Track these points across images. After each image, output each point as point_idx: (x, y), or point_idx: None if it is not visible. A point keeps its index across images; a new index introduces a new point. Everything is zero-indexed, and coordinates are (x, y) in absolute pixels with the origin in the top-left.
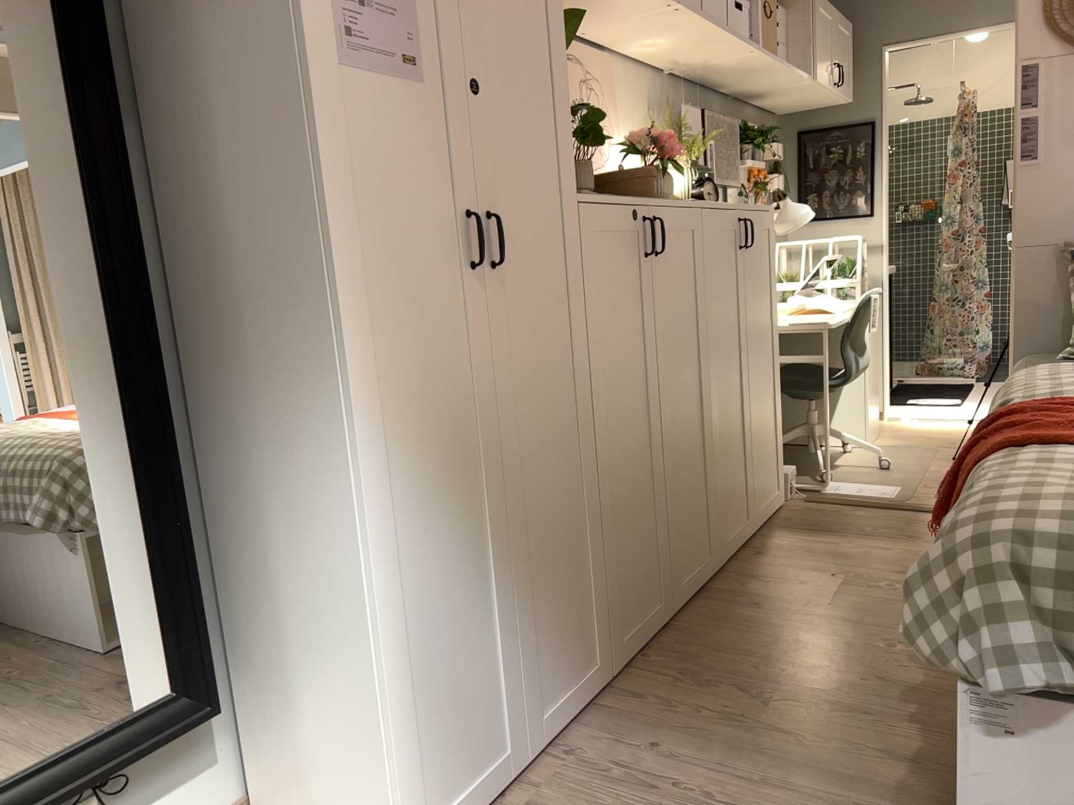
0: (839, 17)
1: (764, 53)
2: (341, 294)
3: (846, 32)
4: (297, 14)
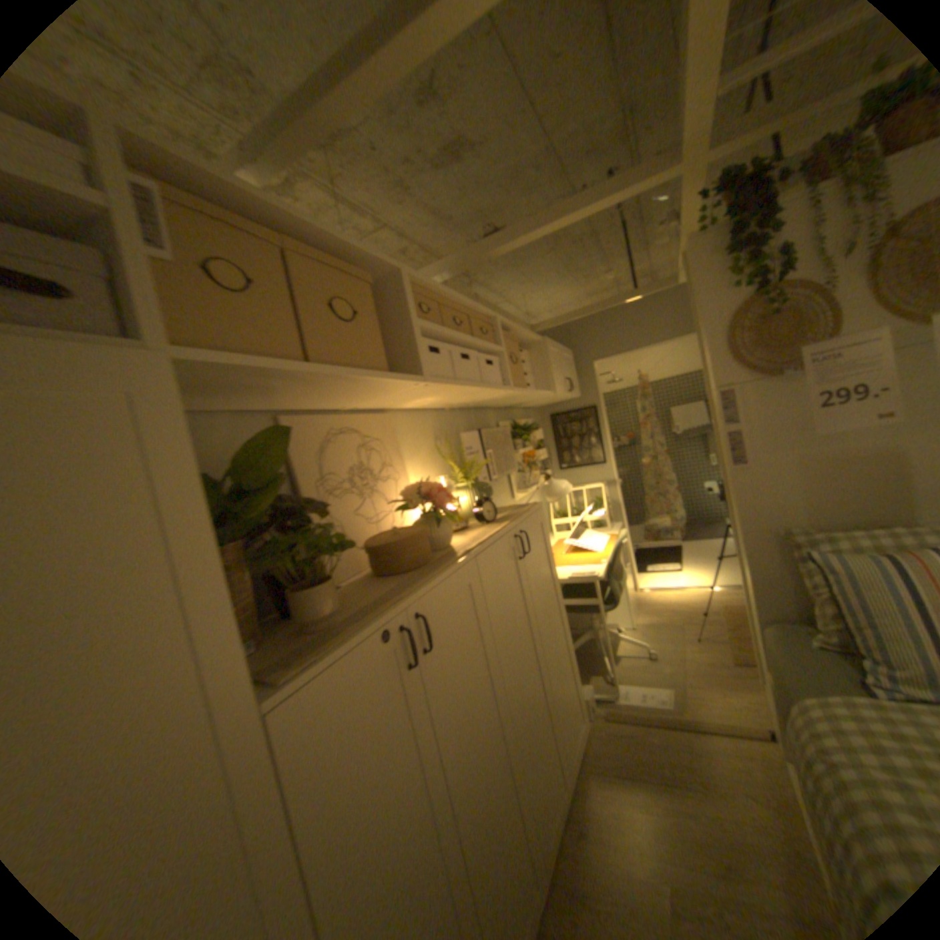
0: (564, 347)
1: (516, 389)
2: None
3: (570, 354)
4: None
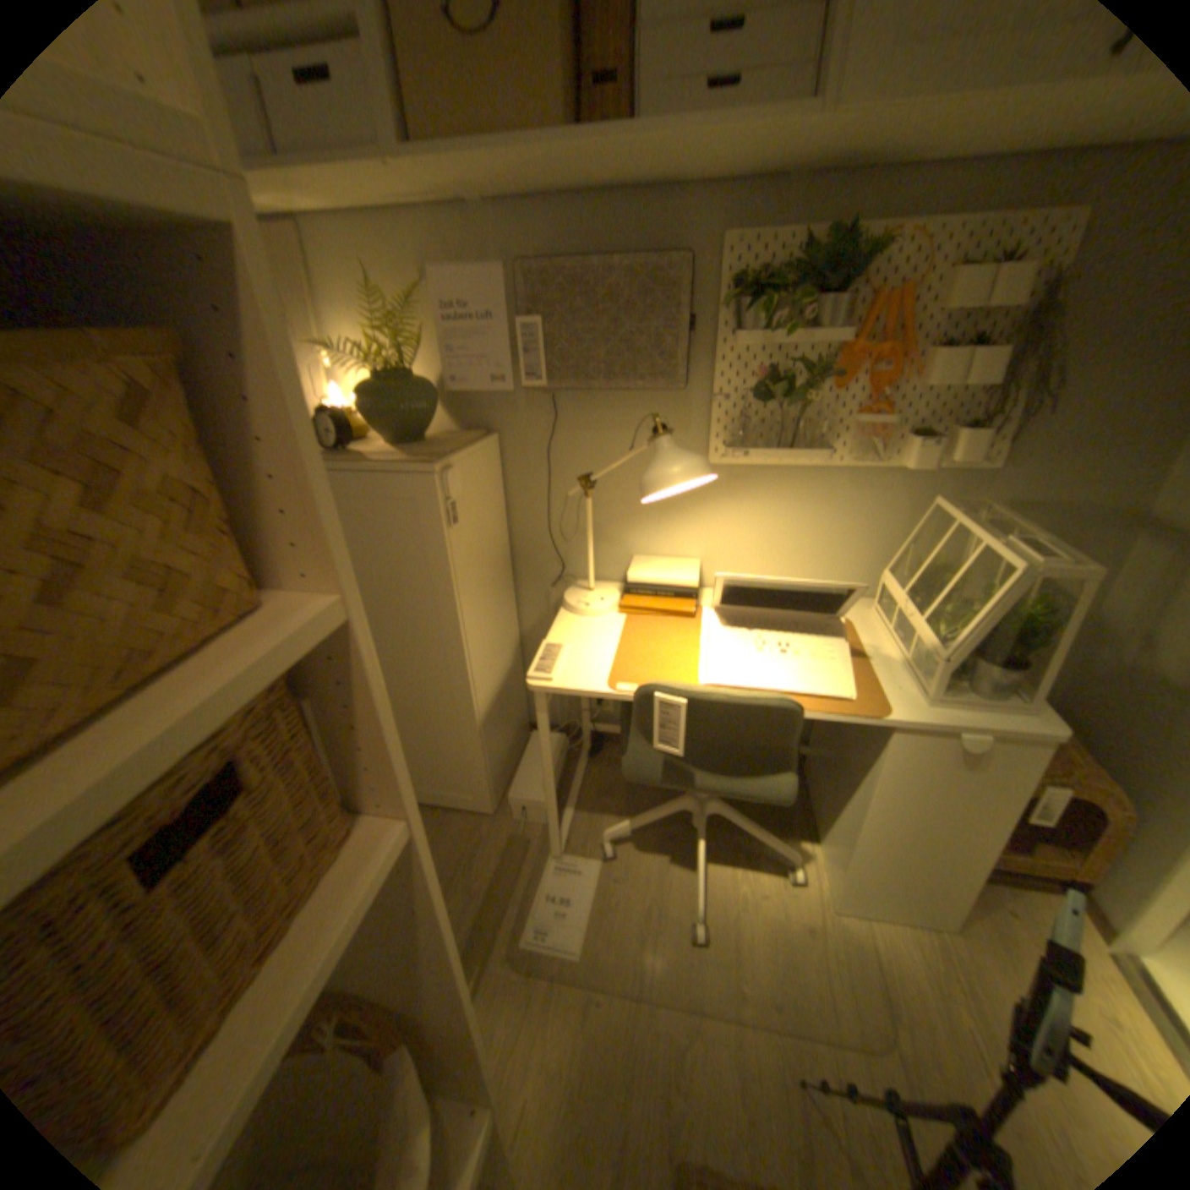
0: None
1: (415, 146)
2: None
3: None
4: None
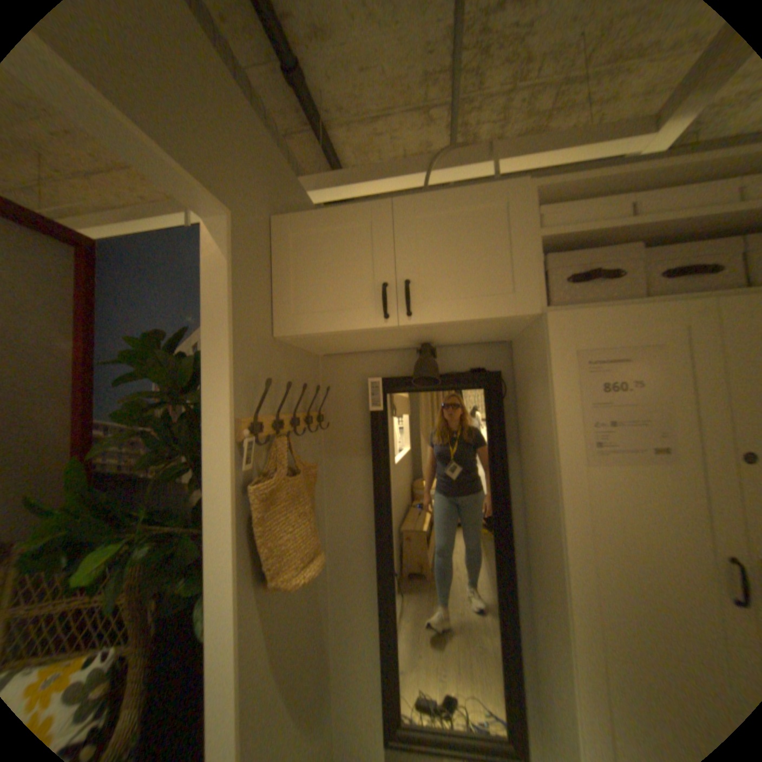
0: None
1: None
2: (583, 610)
3: None
4: (560, 447)
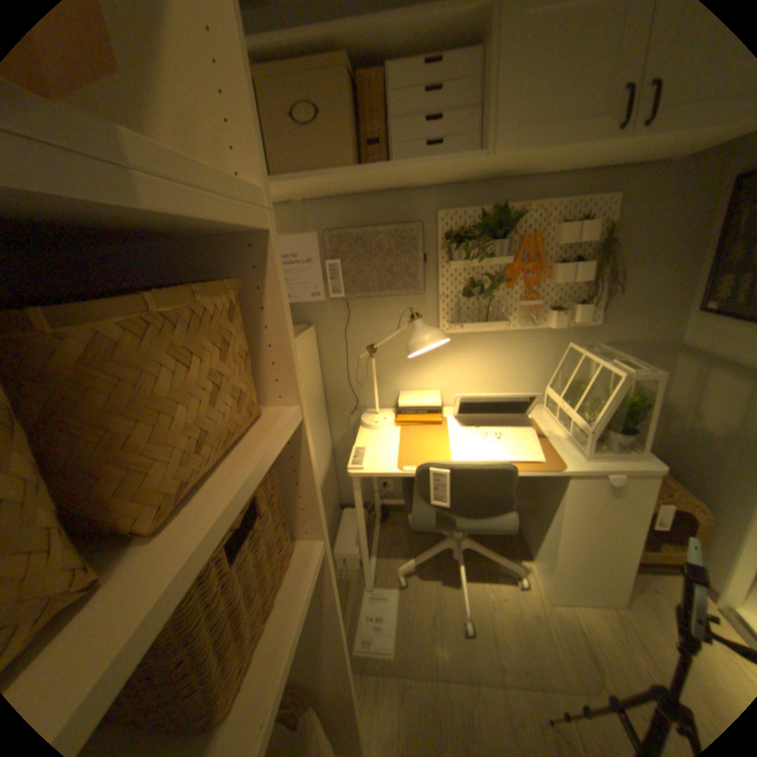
0: None
1: (273, 176)
2: None
3: None
4: None
